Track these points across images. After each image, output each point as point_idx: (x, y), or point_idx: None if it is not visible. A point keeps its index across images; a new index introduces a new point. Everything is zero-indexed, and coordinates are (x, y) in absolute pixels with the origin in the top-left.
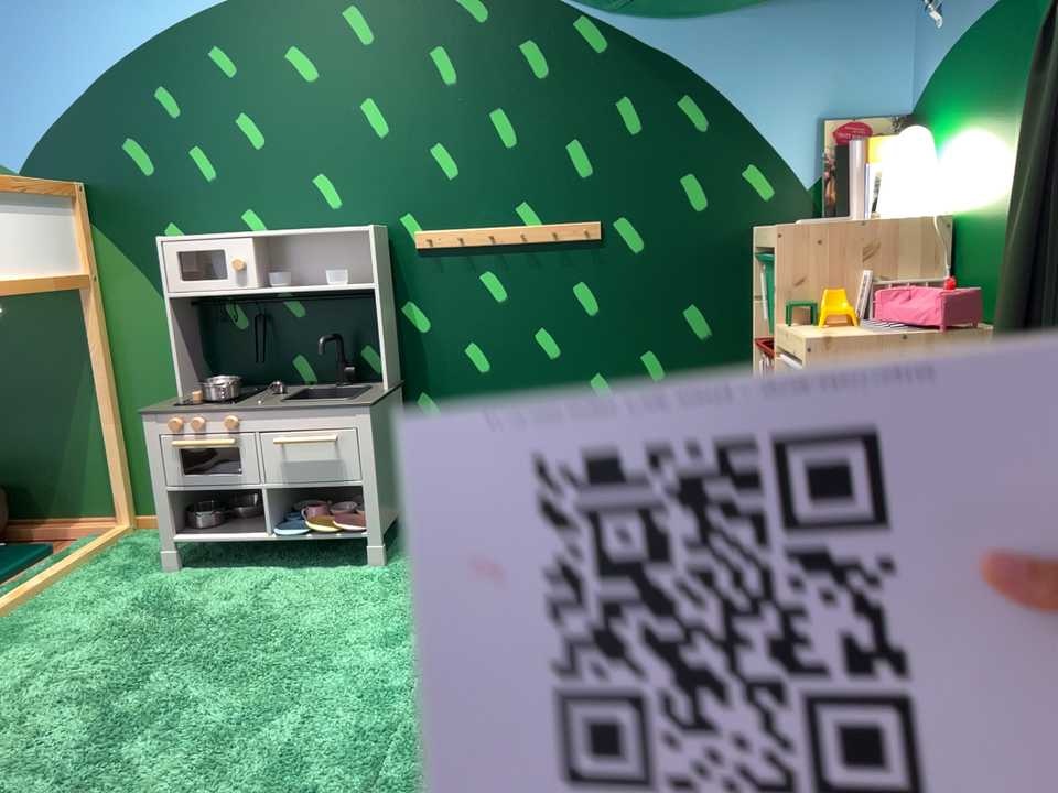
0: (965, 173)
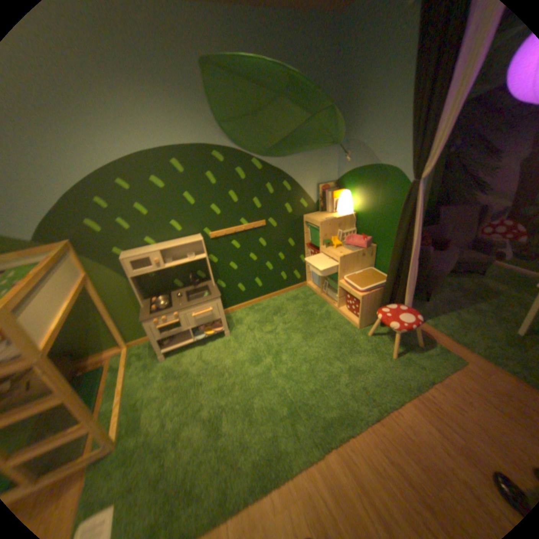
0: (359, 203)
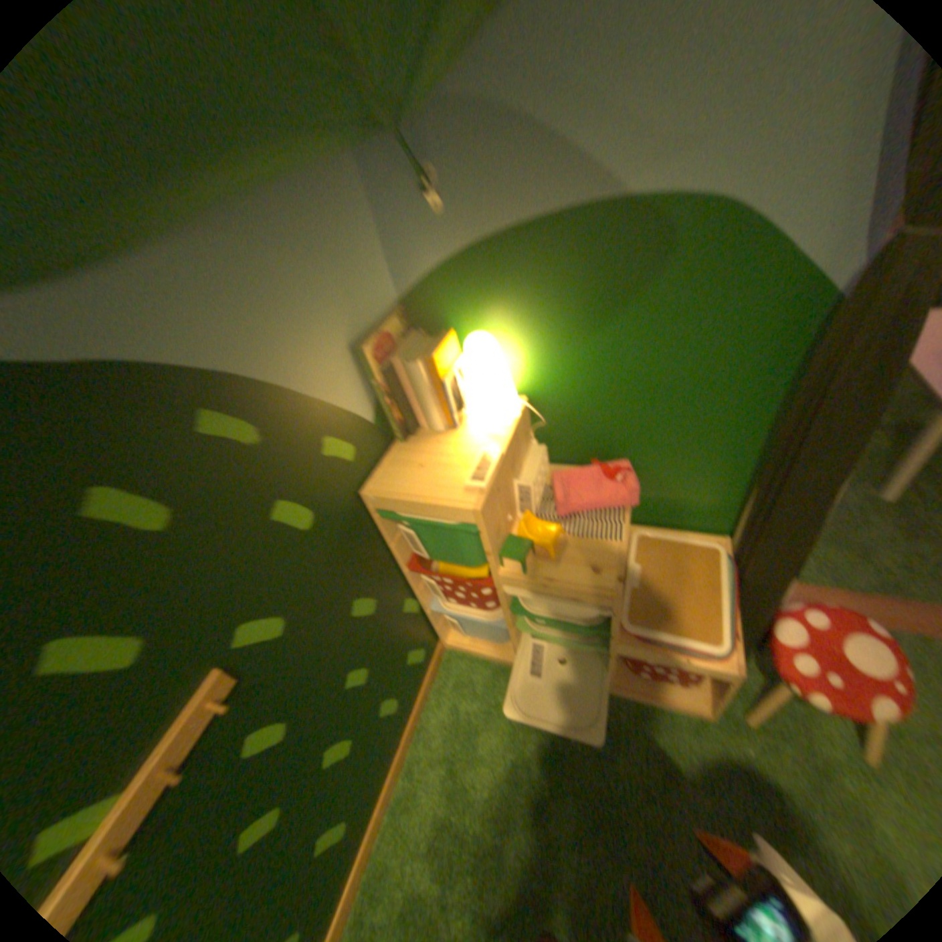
0: (538, 363)
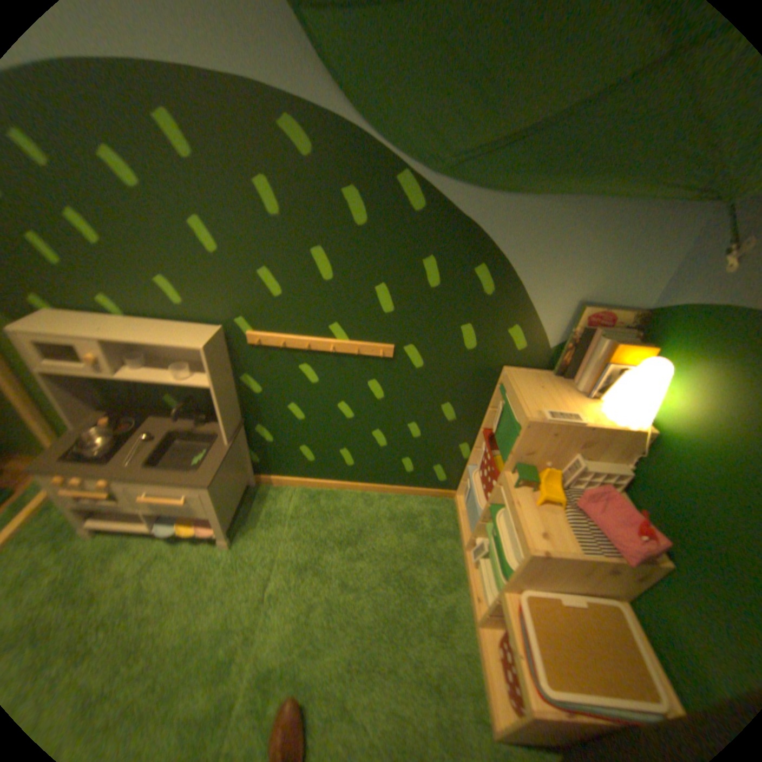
0: (692, 420)
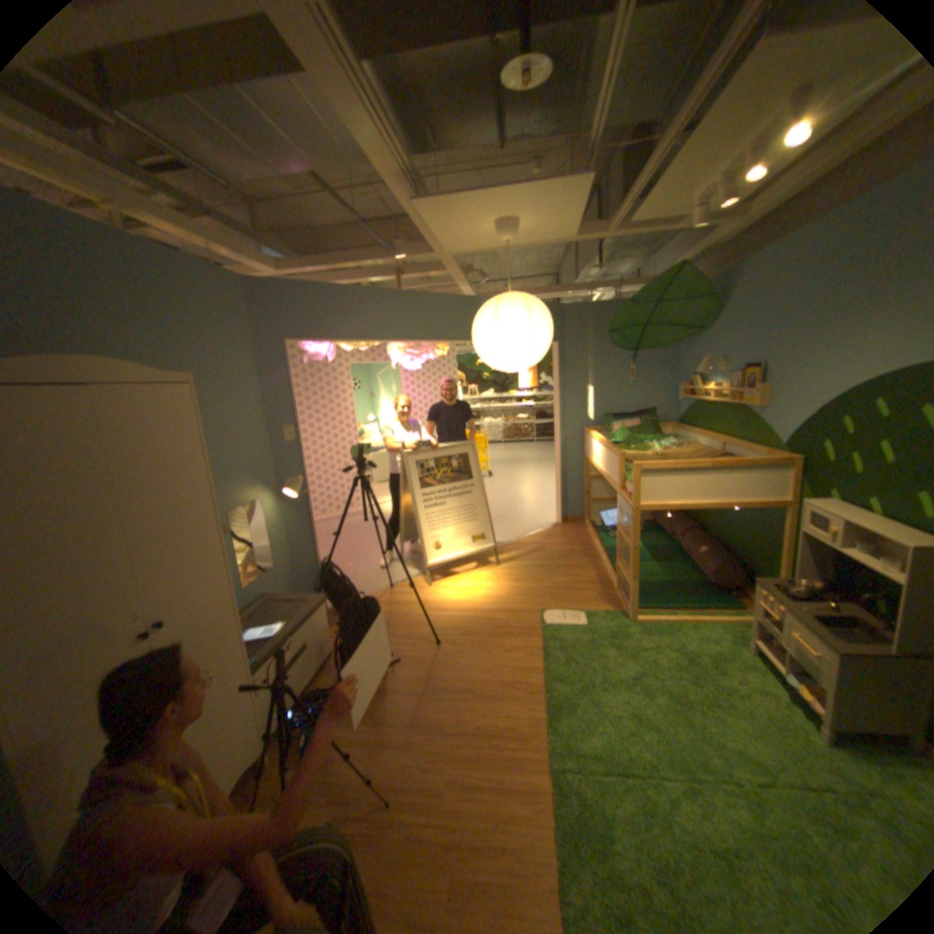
0: None
